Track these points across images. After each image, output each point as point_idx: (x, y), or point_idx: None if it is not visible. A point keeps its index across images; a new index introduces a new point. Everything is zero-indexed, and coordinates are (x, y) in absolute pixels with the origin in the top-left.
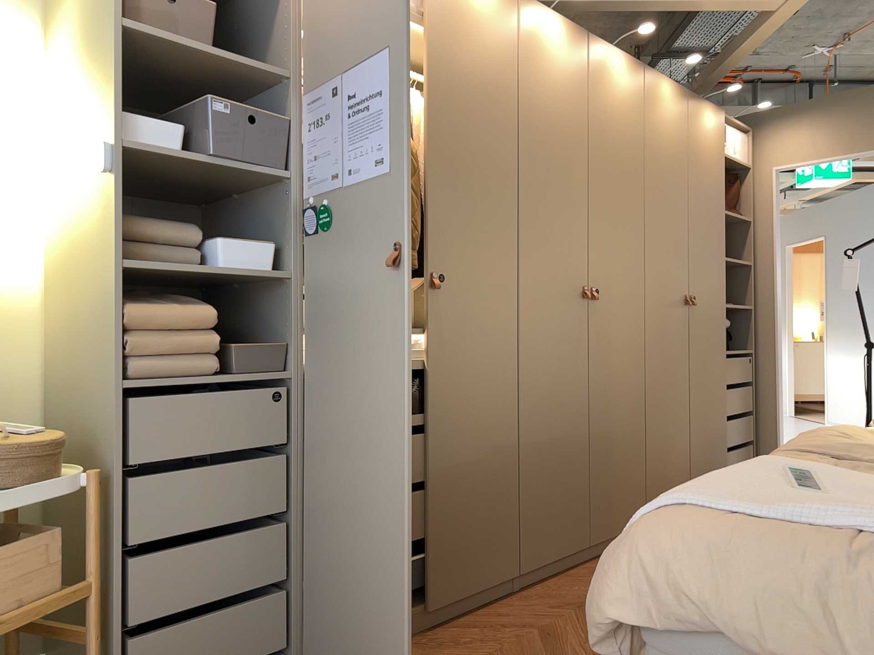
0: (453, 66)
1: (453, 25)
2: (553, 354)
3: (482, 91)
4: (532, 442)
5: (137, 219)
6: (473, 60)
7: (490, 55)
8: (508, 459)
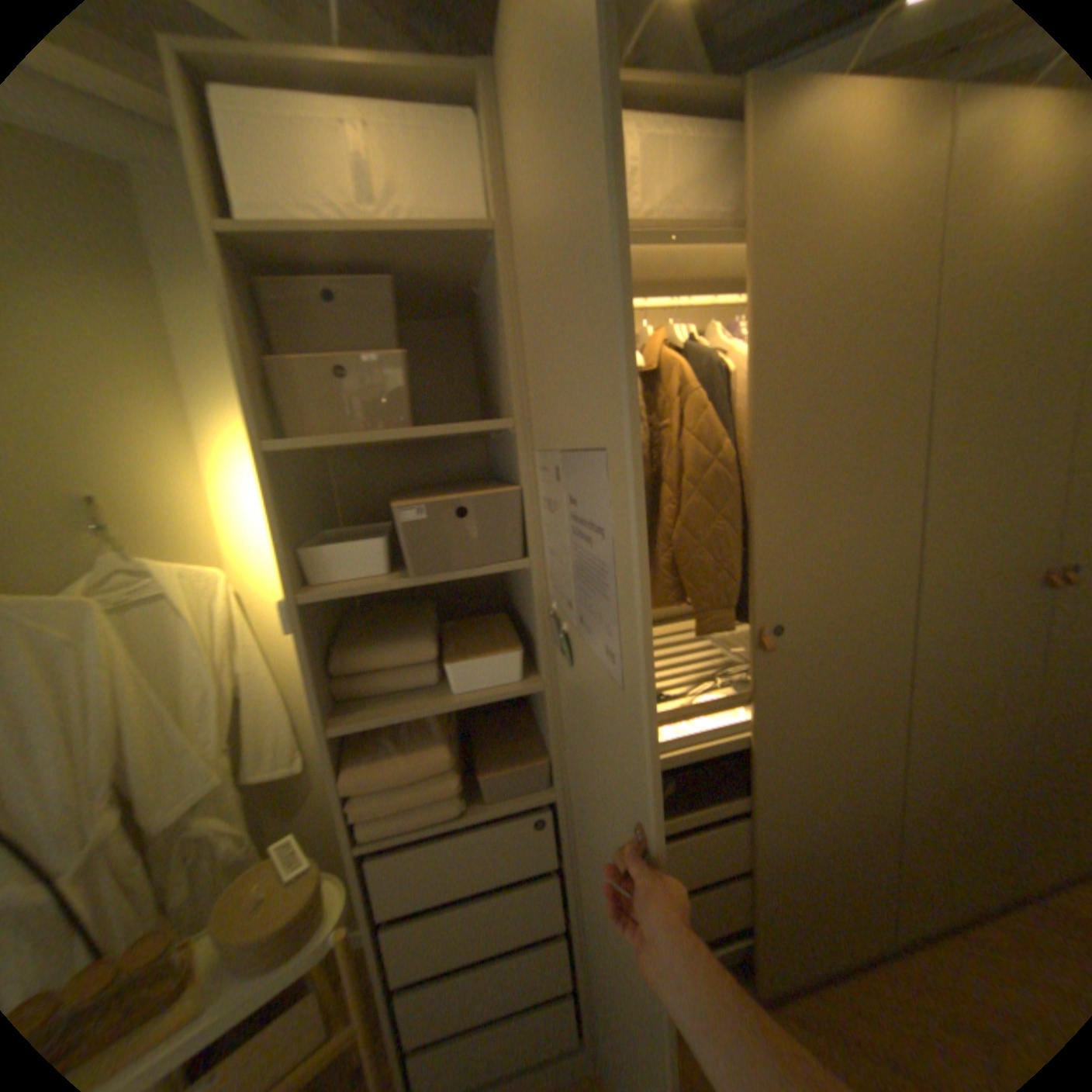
0: (816, 291)
1: (817, 213)
2: (986, 678)
3: (872, 313)
4: (936, 796)
5: (372, 644)
6: (855, 264)
7: (894, 238)
8: (894, 823)
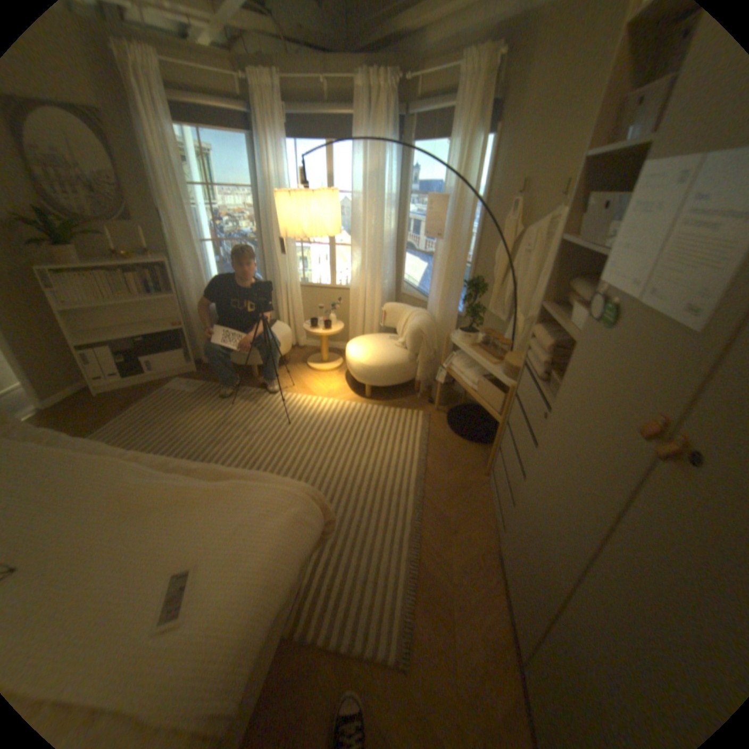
0: None
1: None
2: None
3: None
4: None
5: (587, 282)
6: None
7: None
8: None
